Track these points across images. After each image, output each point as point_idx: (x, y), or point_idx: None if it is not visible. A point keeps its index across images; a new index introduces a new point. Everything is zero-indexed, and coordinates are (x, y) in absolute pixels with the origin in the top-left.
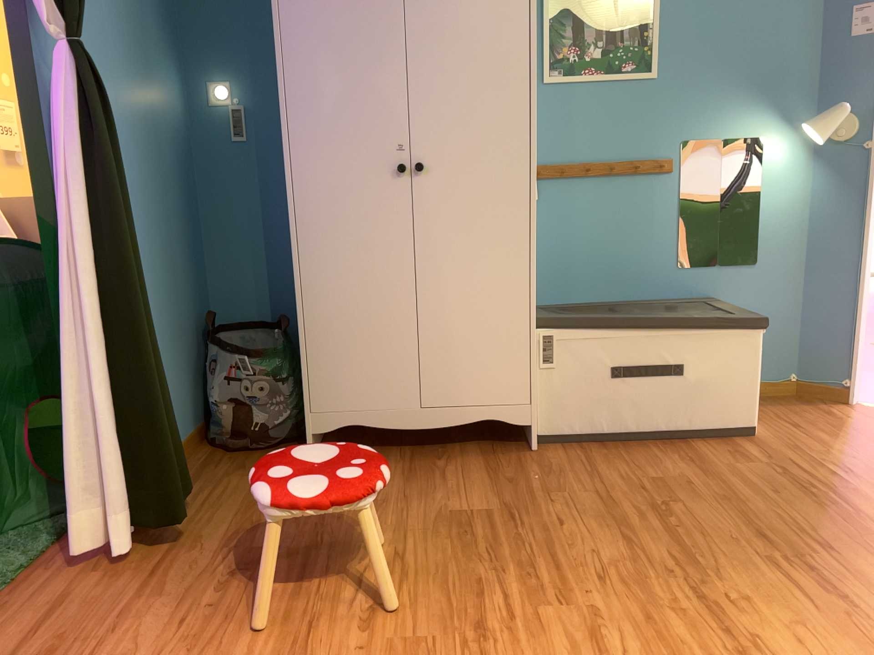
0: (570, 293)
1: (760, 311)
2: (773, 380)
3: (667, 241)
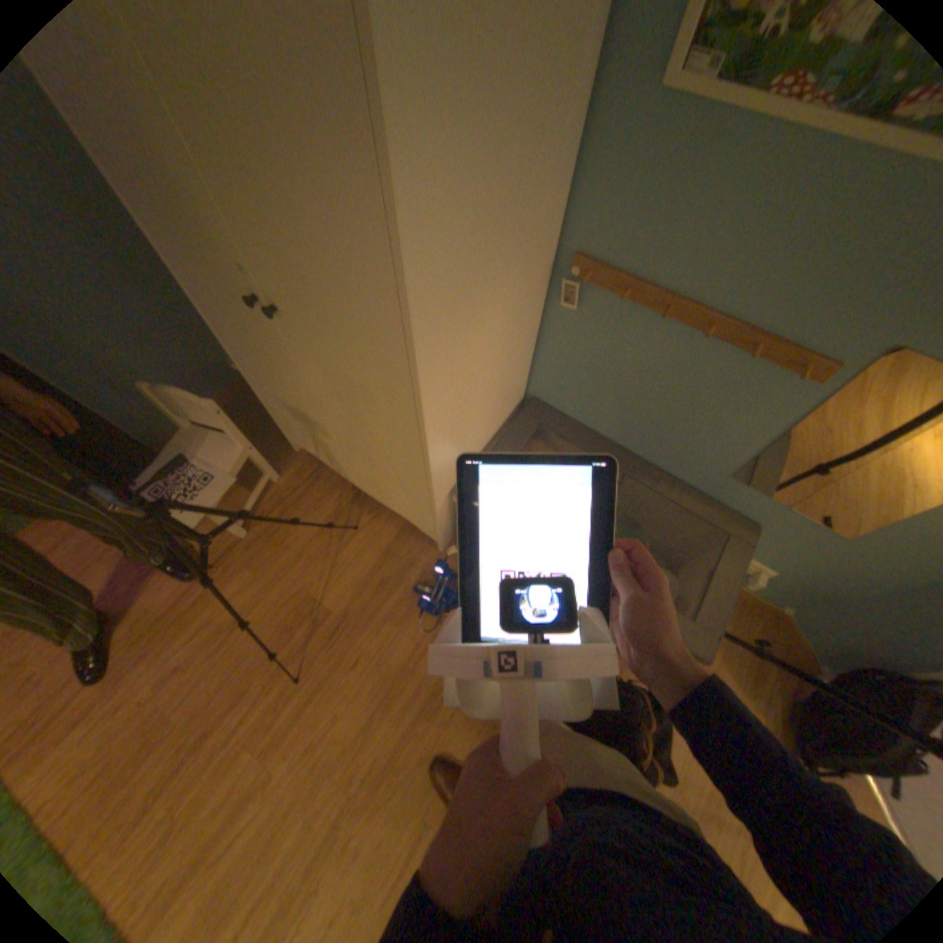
0: (586, 423)
1: (808, 567)
2: (765, 601)
3: (740, 451)
